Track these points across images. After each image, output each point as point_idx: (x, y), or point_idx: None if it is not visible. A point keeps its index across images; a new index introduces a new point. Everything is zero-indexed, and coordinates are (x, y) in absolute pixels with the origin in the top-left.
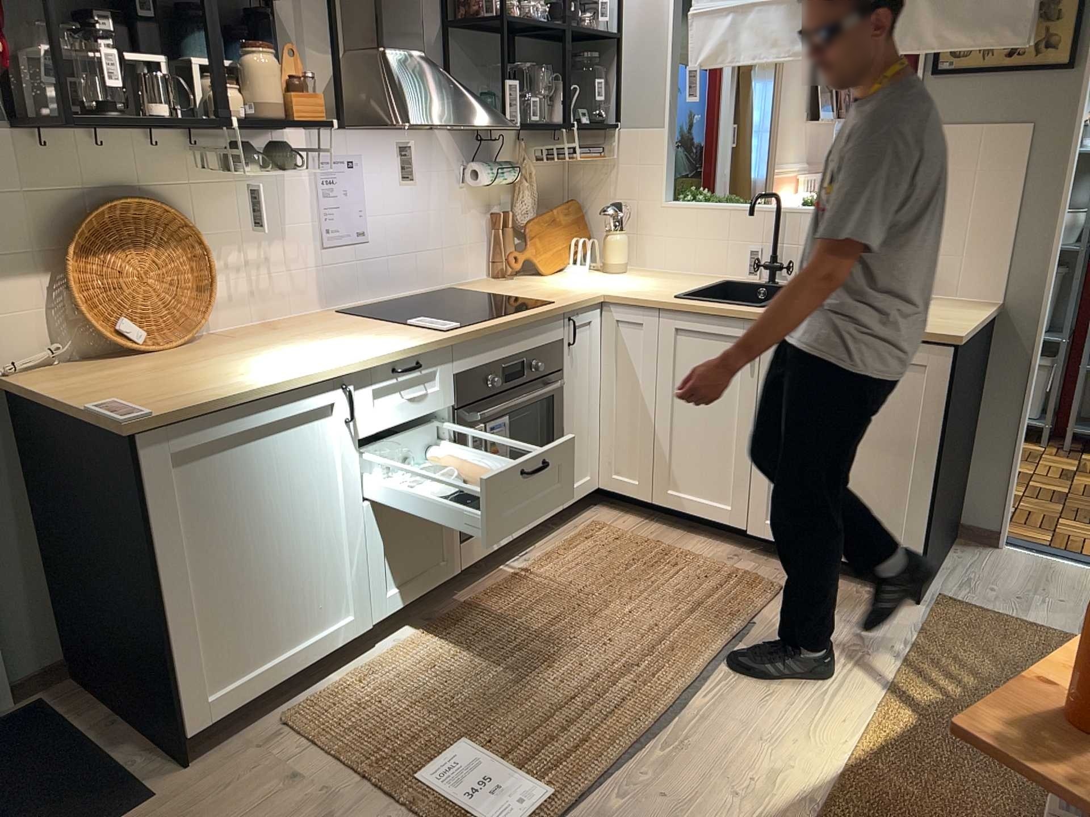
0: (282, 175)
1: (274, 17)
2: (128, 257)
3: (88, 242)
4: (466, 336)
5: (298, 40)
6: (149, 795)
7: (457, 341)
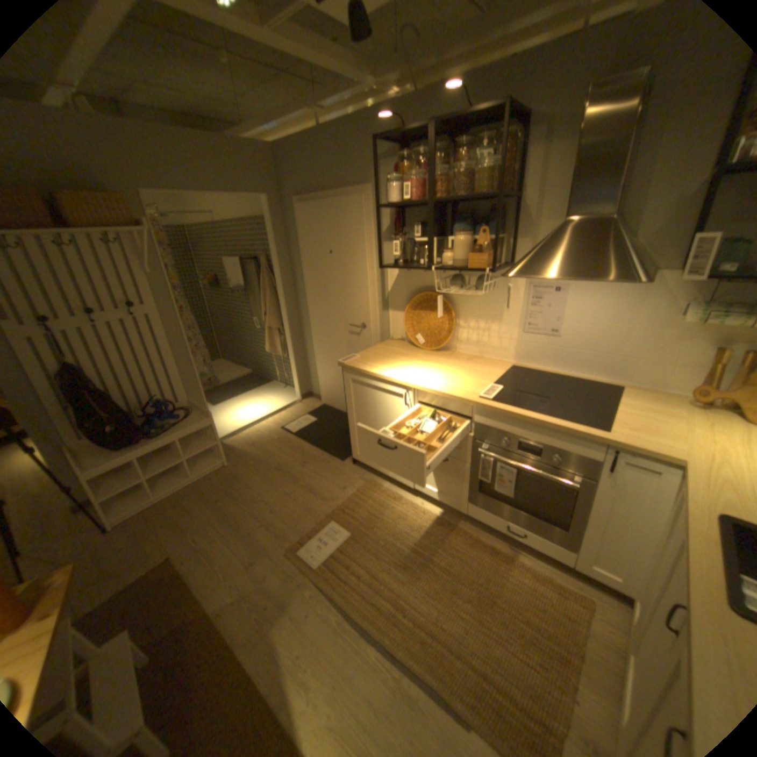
0: (506, 289)
1: (517, 204)
2: (426, 313)
3: (416, 304)
4: (482, 406)
5: (535, 215)
6: (343, 460)
7: (476, 405)
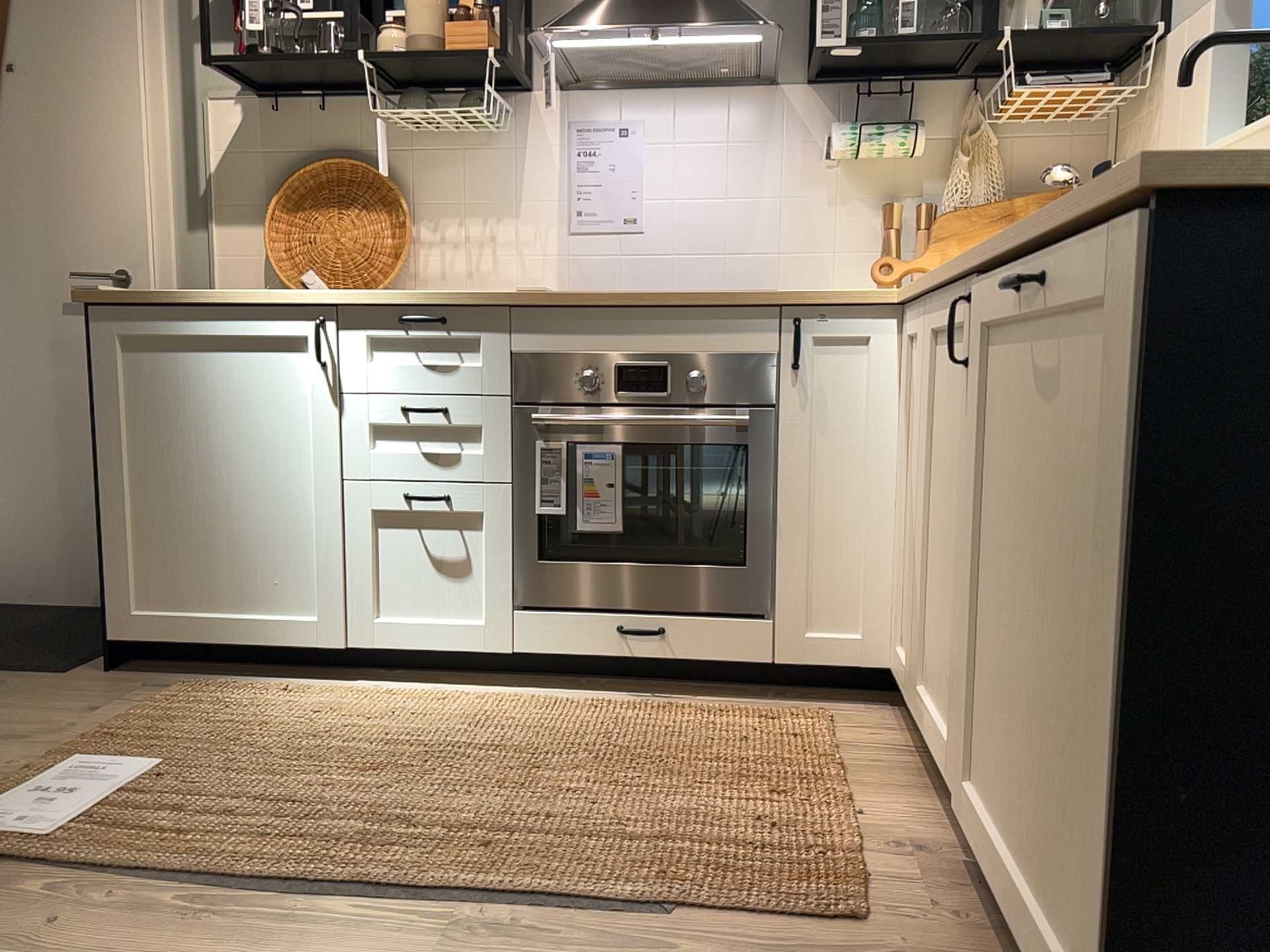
0: (522, 143)
1: None
2: (329, 214)
3: (300, 198)
4: (531, 300)
5: None
6: (65, 672)
7: (515, 305)
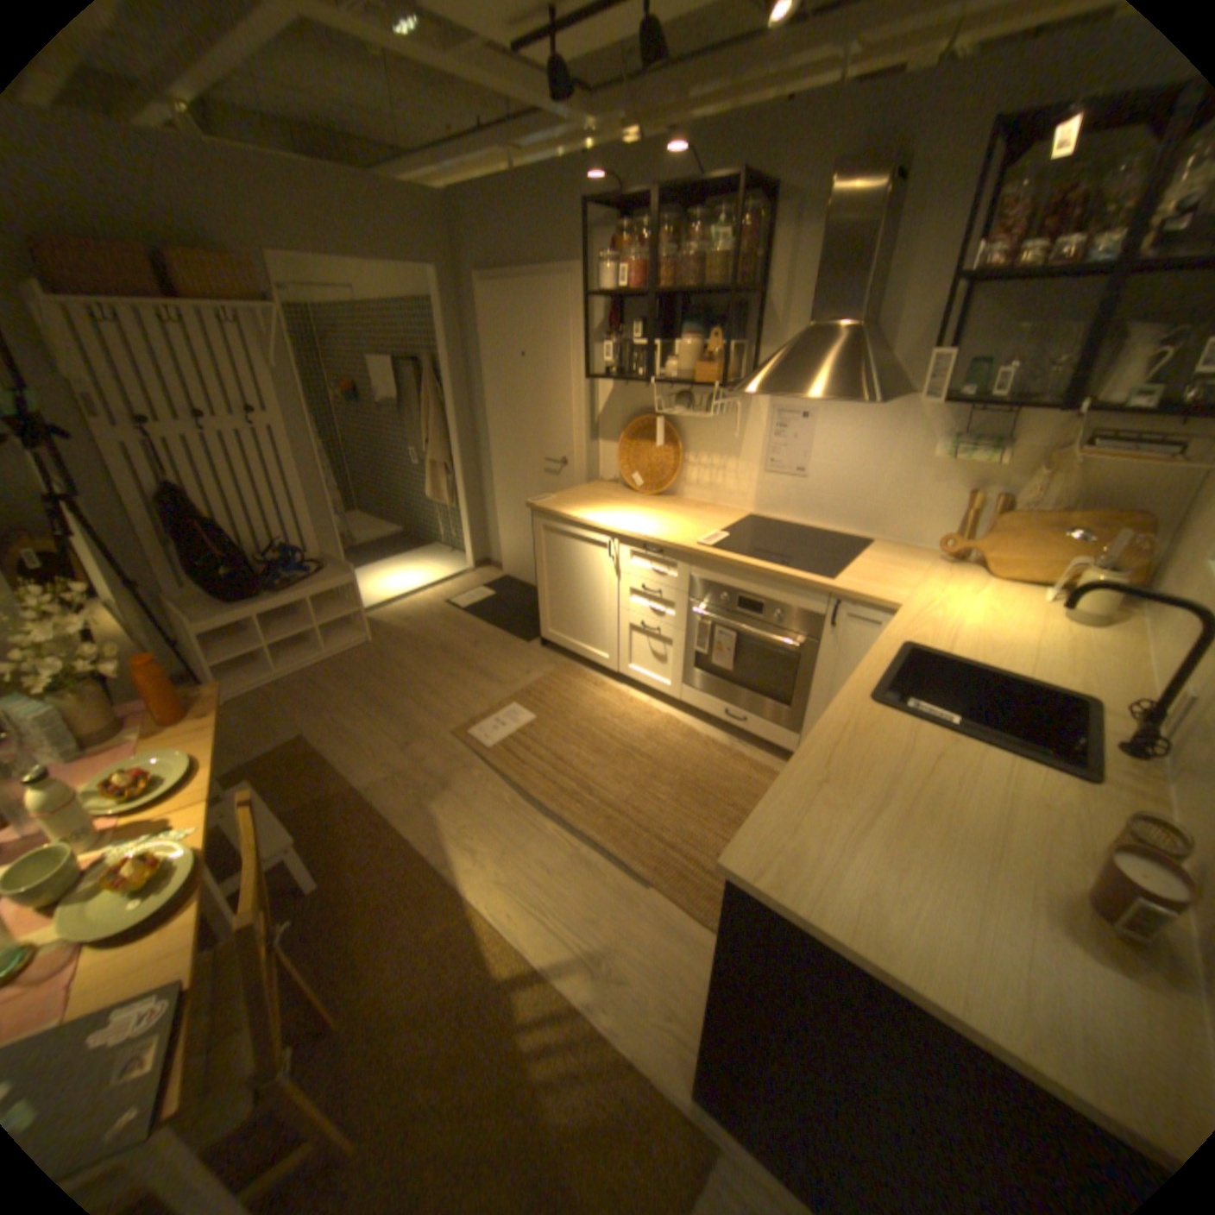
0: (746, 415)
1: (760, 303)
2: (646, 444)
3: (635, 433)
4: (698, 554)
5: (781, 318)
6: (529, 641)
7: (692, 554)
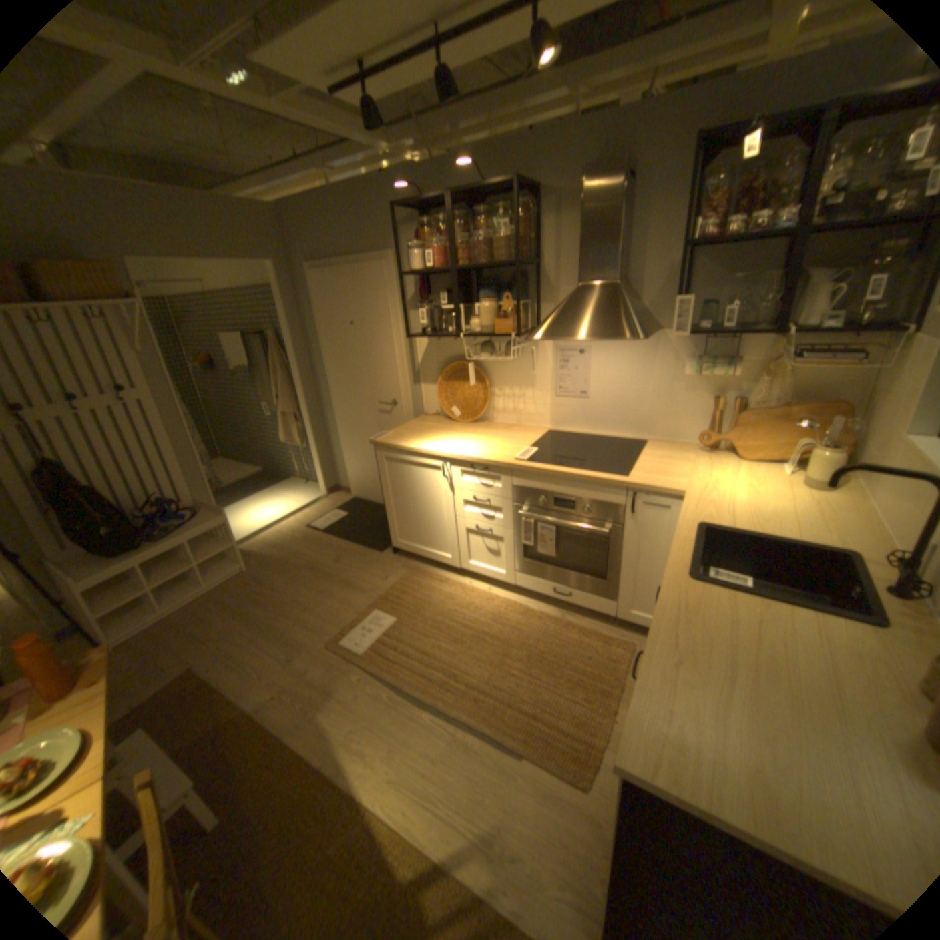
0: (535, 355)
1: (537, 272)
2: (460, 383)
3: (449, 376)
4: (518, 468)
5: (554, 281)
6: (382, 551)
7: (512, 468)
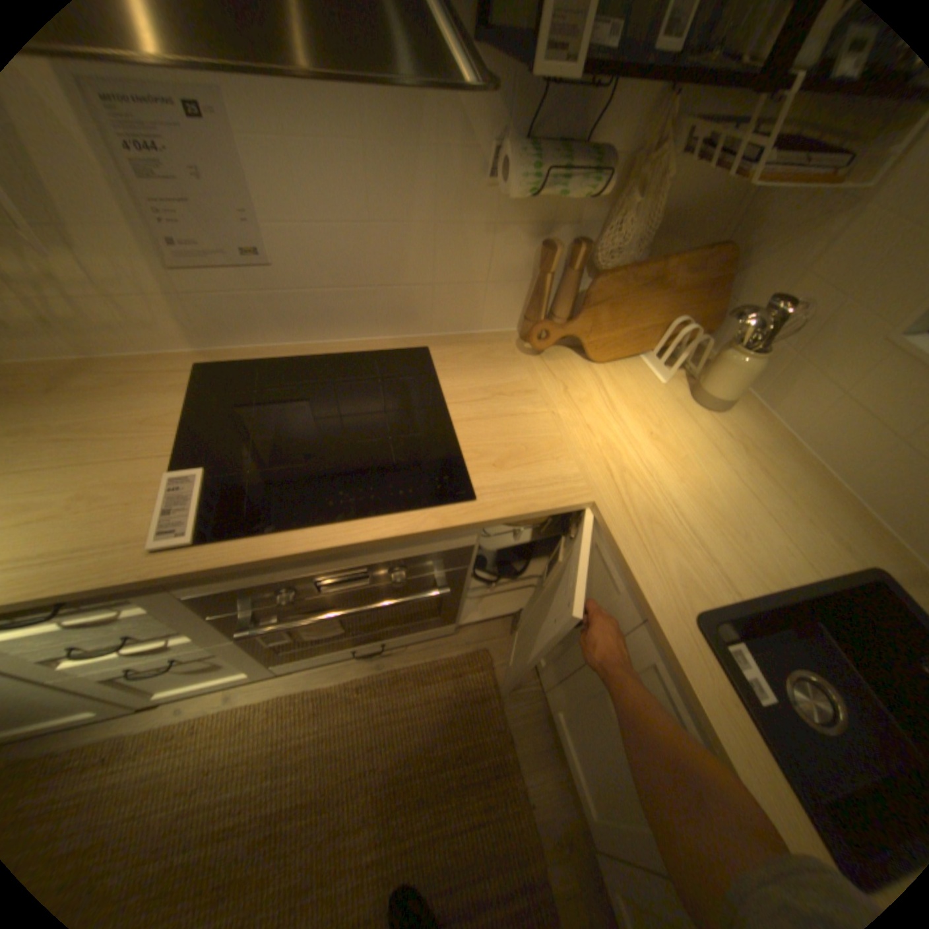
0: None
1: None
2: None
3: None
4: (178, 577)
5: None
6: None
7: (157, 581)
